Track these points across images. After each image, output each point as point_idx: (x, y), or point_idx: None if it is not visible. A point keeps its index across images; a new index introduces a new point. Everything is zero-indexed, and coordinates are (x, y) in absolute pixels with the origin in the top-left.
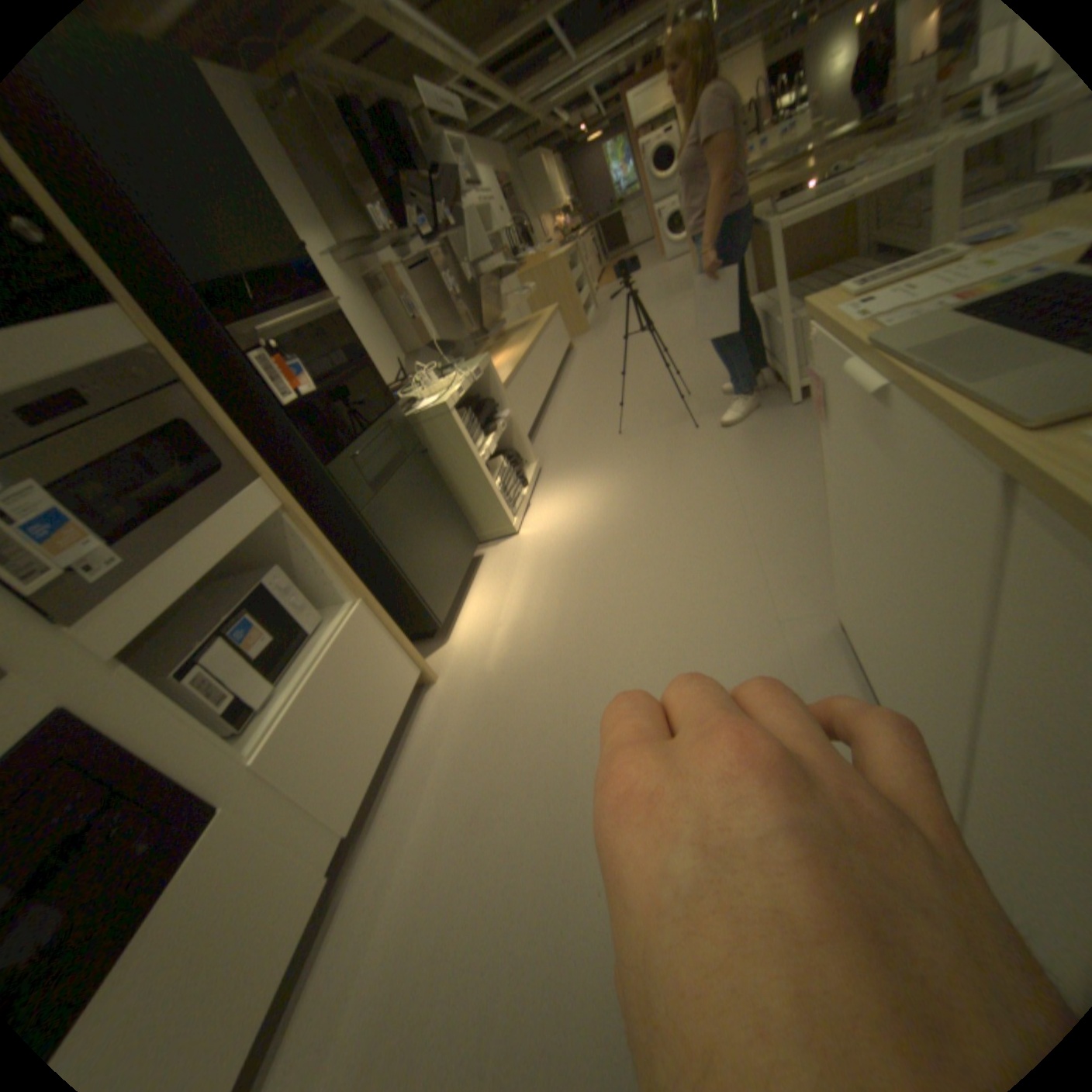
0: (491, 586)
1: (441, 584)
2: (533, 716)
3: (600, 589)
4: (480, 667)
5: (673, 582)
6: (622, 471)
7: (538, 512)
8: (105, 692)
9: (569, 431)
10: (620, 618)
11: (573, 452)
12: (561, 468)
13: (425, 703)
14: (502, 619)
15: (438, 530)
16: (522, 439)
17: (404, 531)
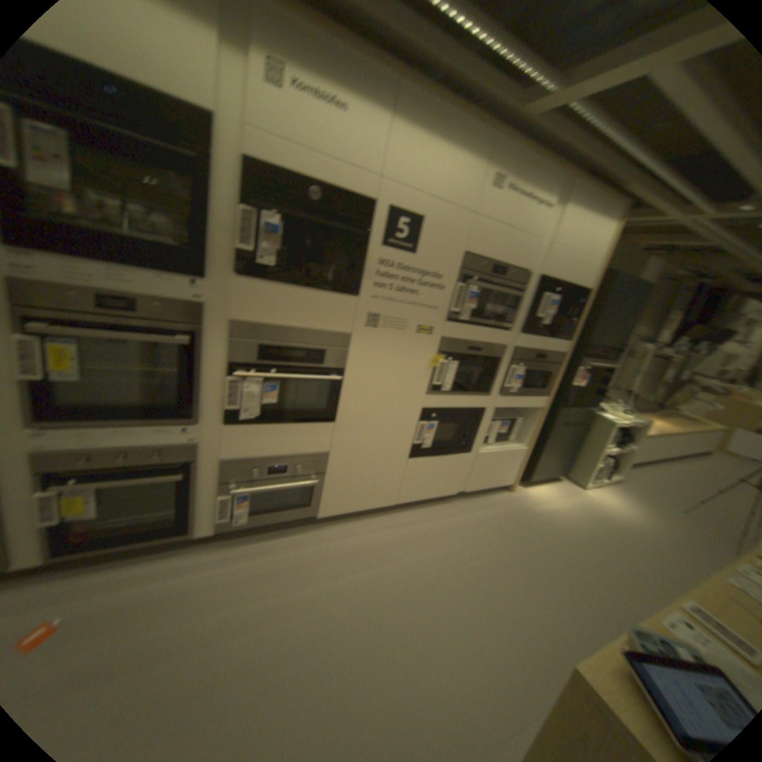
0: (558, 492)
1: (545, 471)
2: (542, 535)
3: (605, 539)
4: (533, 506)
5: (641, 571)
6: (667, 525)
7: (604, 494)
8: (490, 410)
9: (658, 485)
10: (603, 553)
11: (649, 494)
12: (635, 492)
13: (505, 493)
14: (553, 505)
15: (564, 455)
16: (630, 464)
17: (557, 444)
